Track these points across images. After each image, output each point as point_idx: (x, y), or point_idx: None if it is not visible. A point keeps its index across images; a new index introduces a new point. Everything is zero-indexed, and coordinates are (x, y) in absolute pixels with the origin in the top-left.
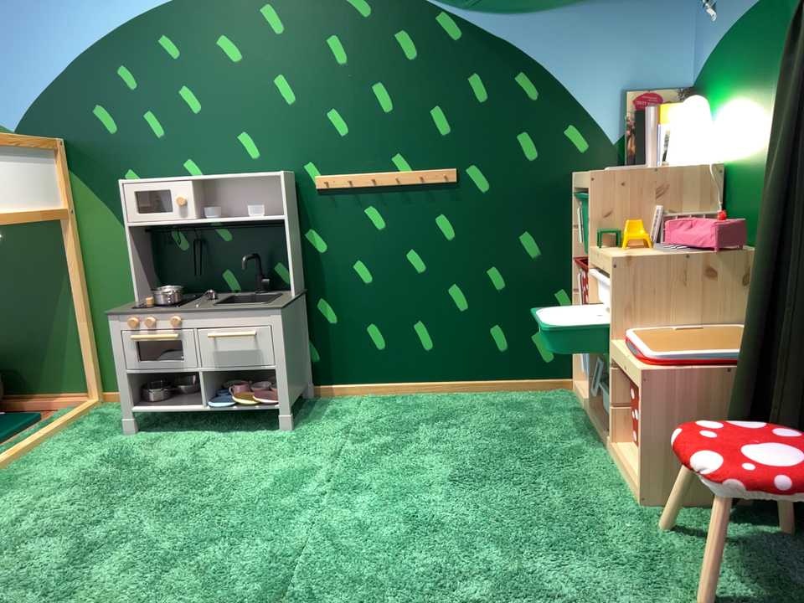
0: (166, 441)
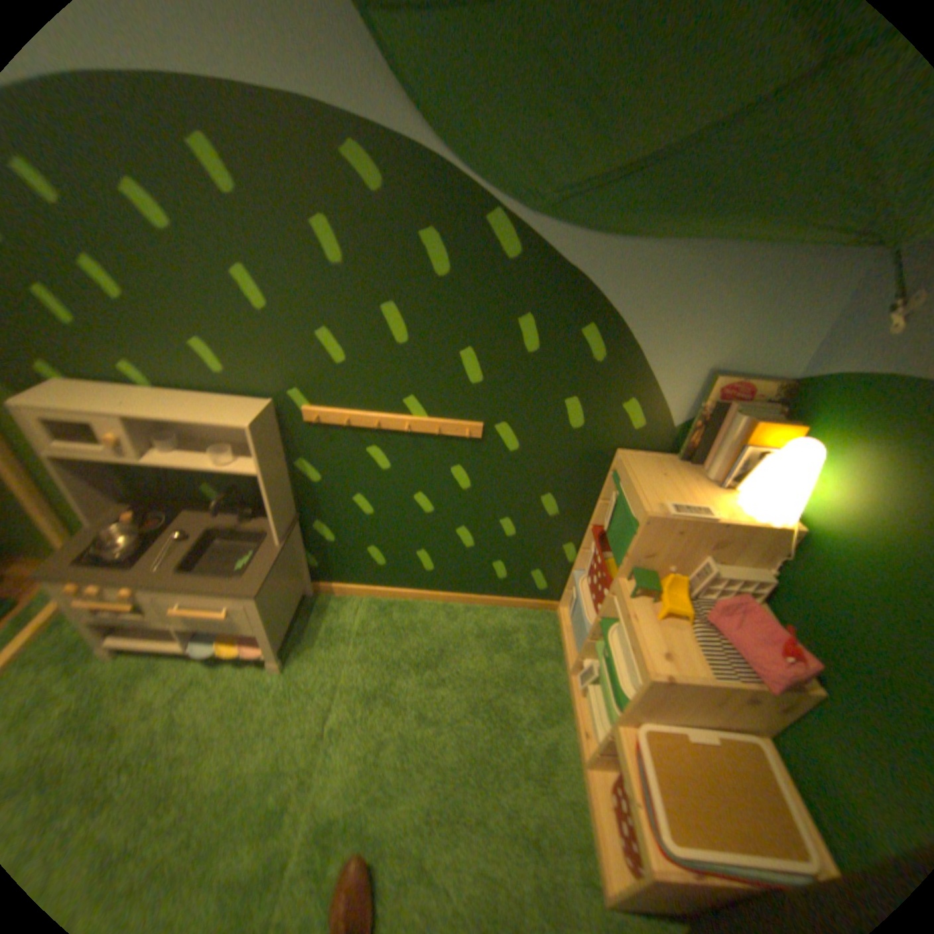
0: (145, 679)
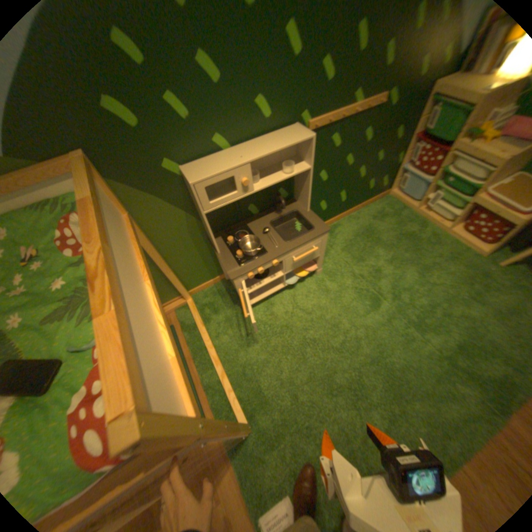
0: (273, 308)
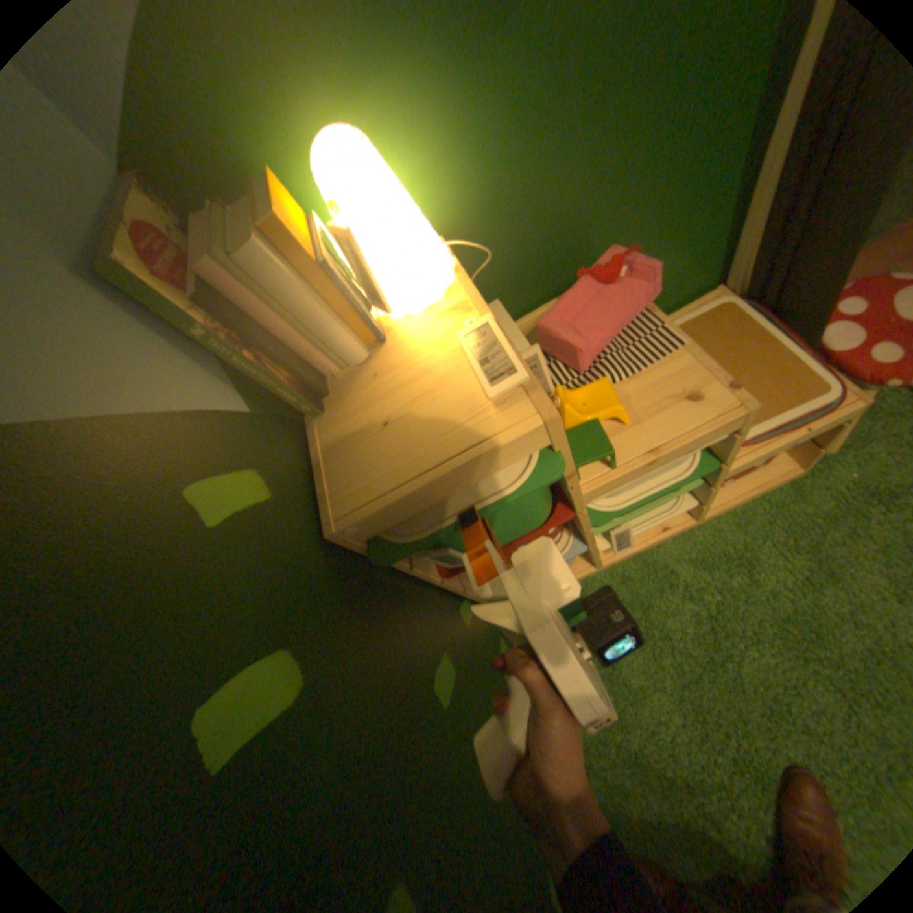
0: None
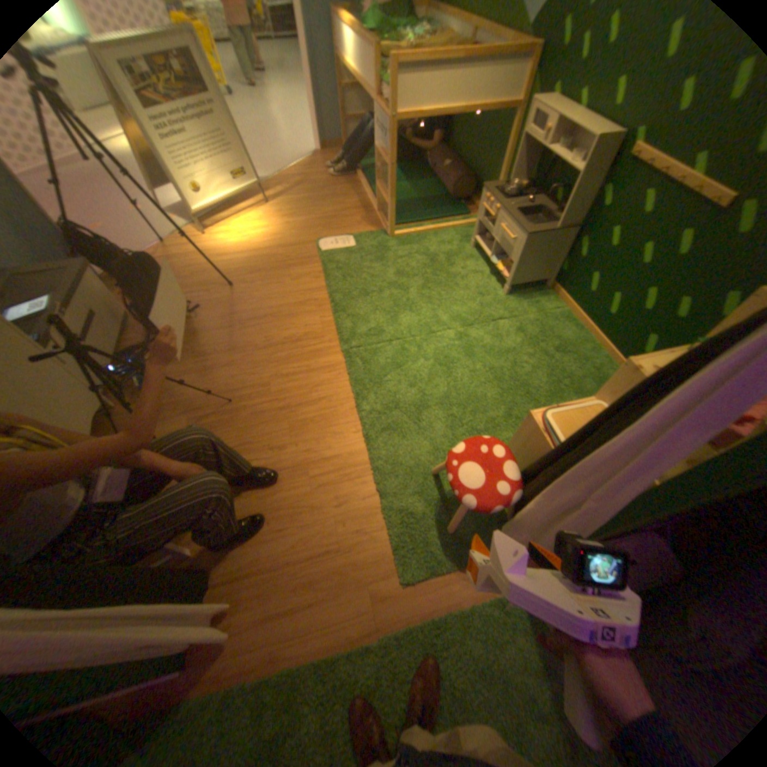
0: (471, 261)
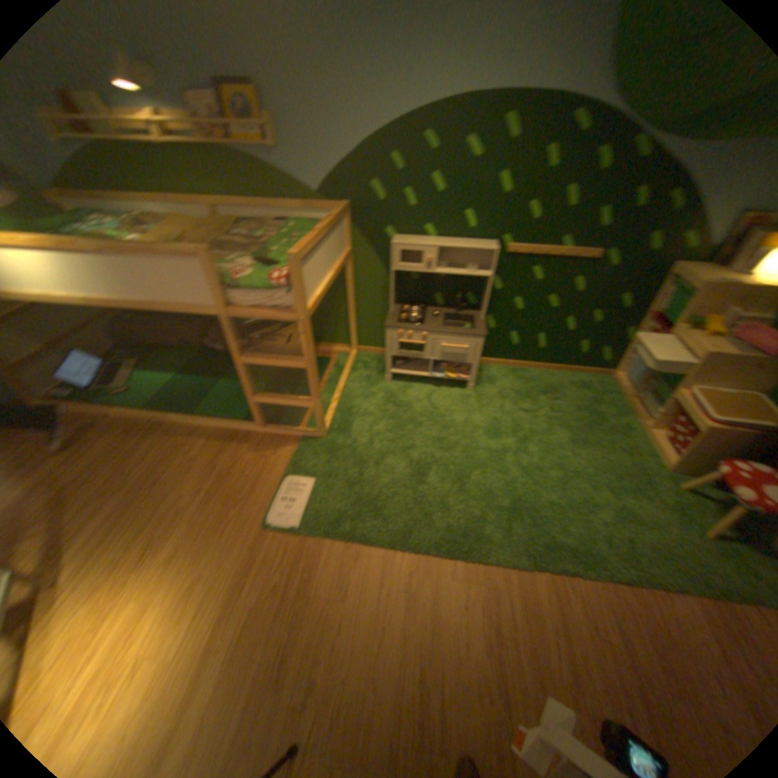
0: (410, 390)
